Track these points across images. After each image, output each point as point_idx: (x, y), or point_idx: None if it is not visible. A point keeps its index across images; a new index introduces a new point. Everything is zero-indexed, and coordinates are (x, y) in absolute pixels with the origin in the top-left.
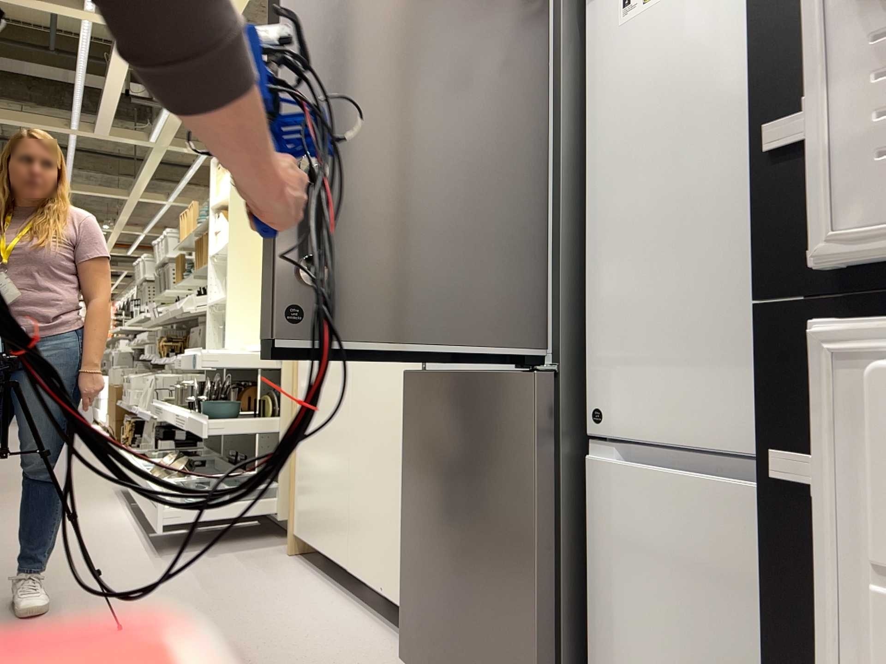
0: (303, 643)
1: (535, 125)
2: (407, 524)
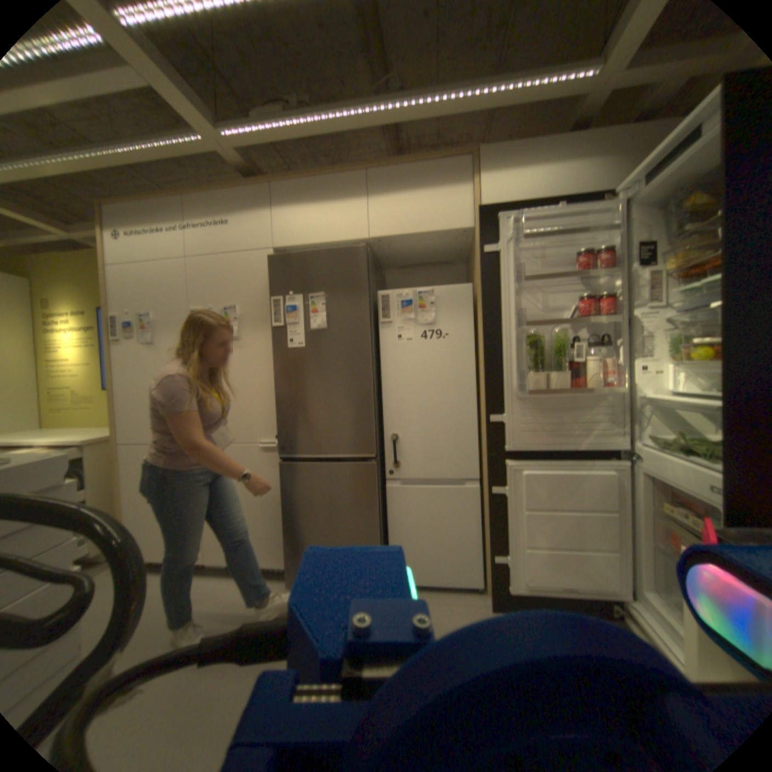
0: (217, 610)
1: (369, 374)
2: (286, 529)
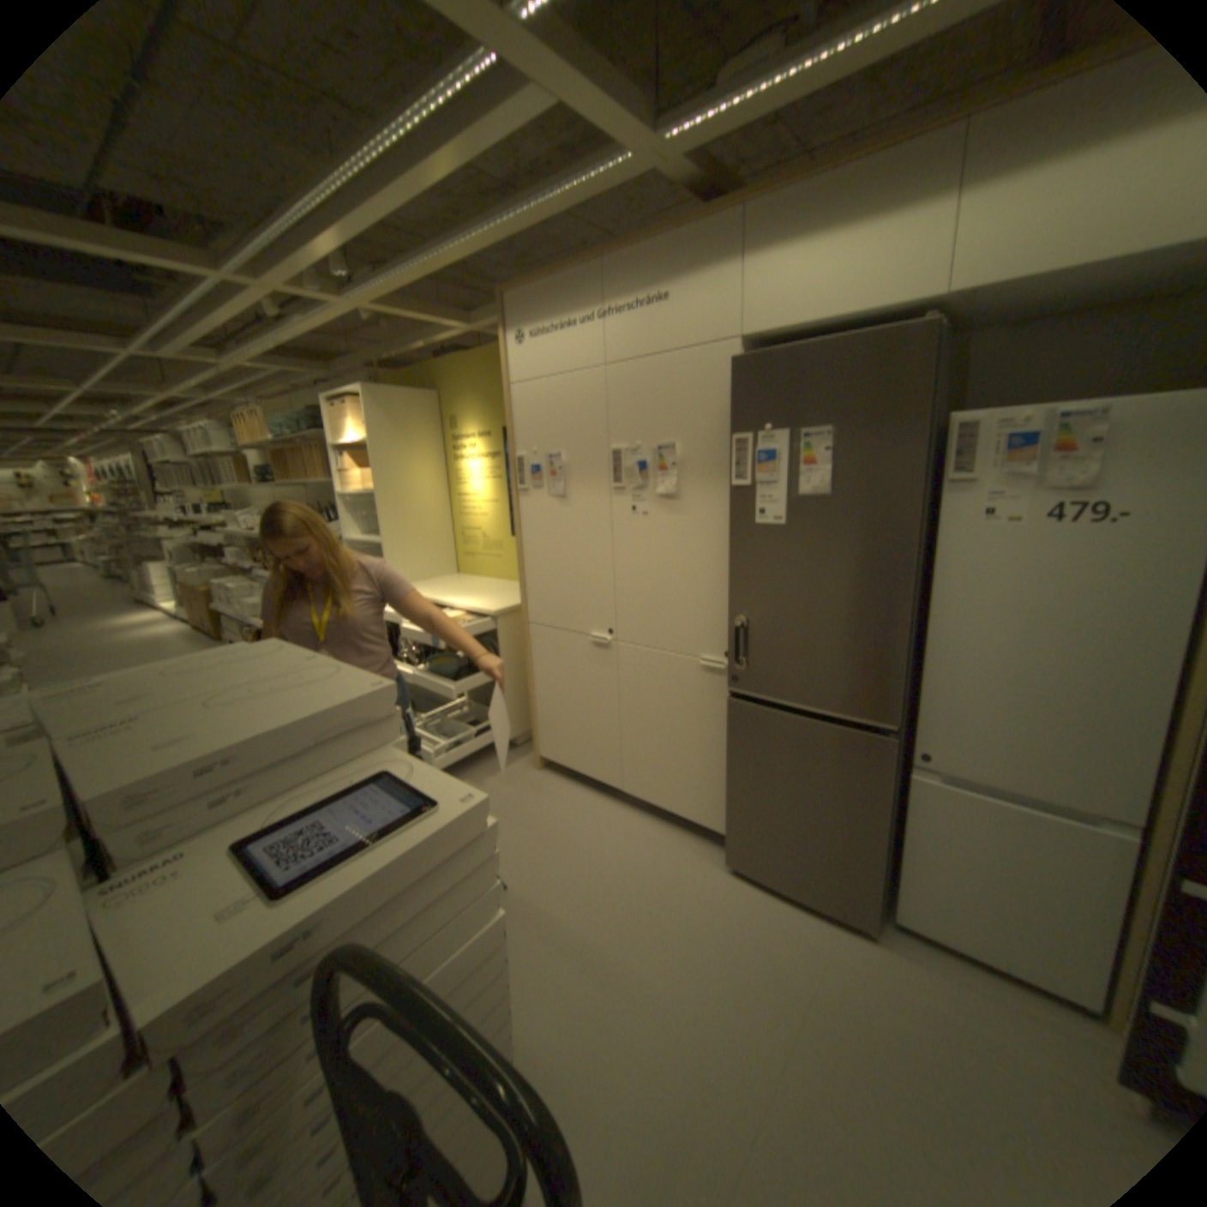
0: (638, 860)
1: (909, 586)
2: (732, 792)
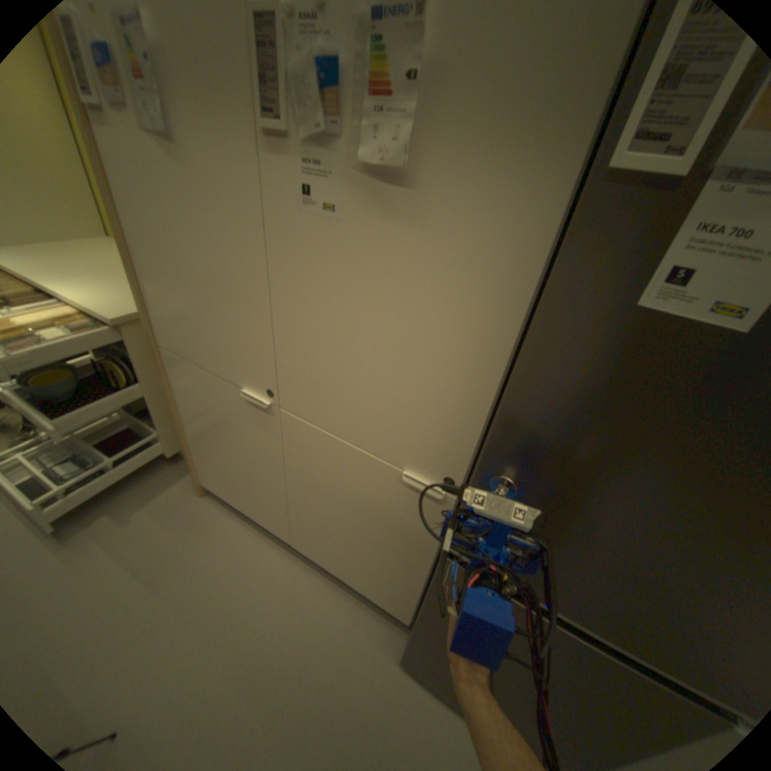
0: (300, 652)
1: None
2: (423, 628)
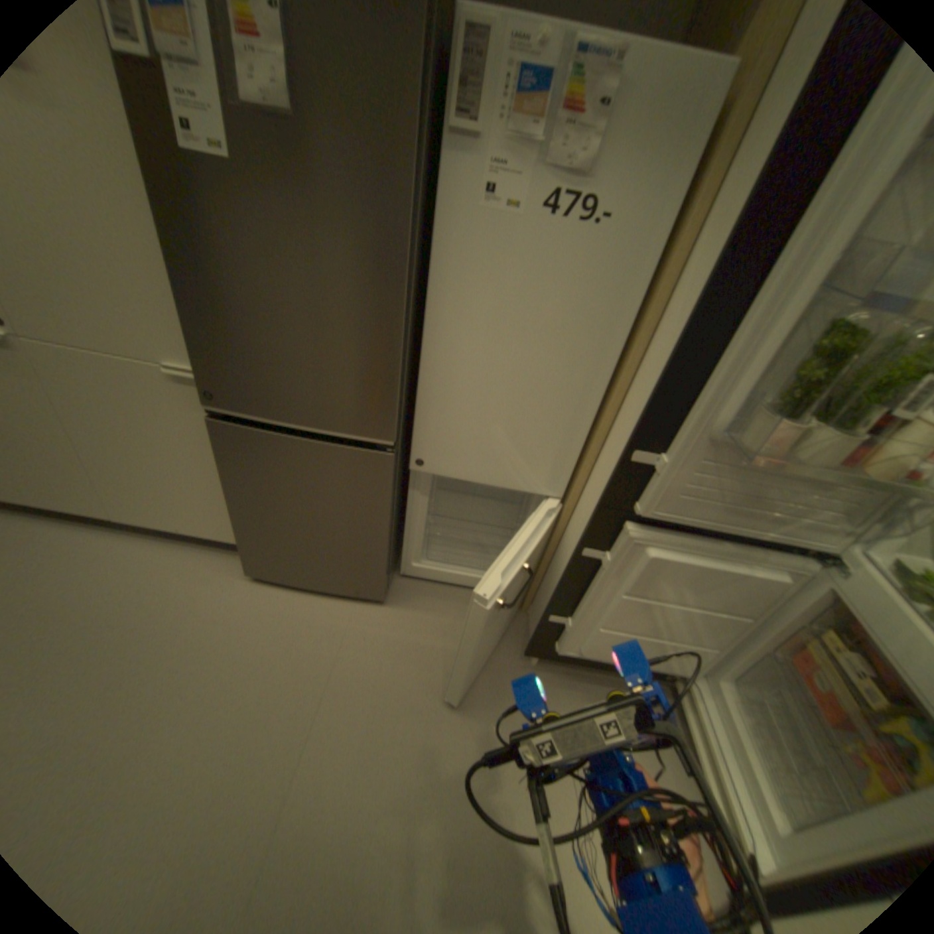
0: (138, 597)
1: (402, 281)
2: (236, 514)
